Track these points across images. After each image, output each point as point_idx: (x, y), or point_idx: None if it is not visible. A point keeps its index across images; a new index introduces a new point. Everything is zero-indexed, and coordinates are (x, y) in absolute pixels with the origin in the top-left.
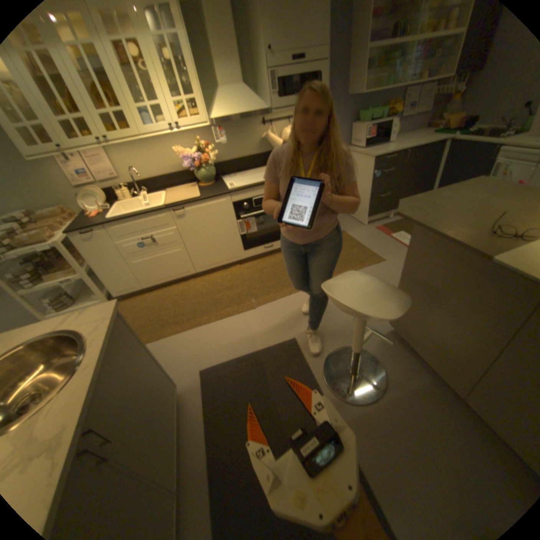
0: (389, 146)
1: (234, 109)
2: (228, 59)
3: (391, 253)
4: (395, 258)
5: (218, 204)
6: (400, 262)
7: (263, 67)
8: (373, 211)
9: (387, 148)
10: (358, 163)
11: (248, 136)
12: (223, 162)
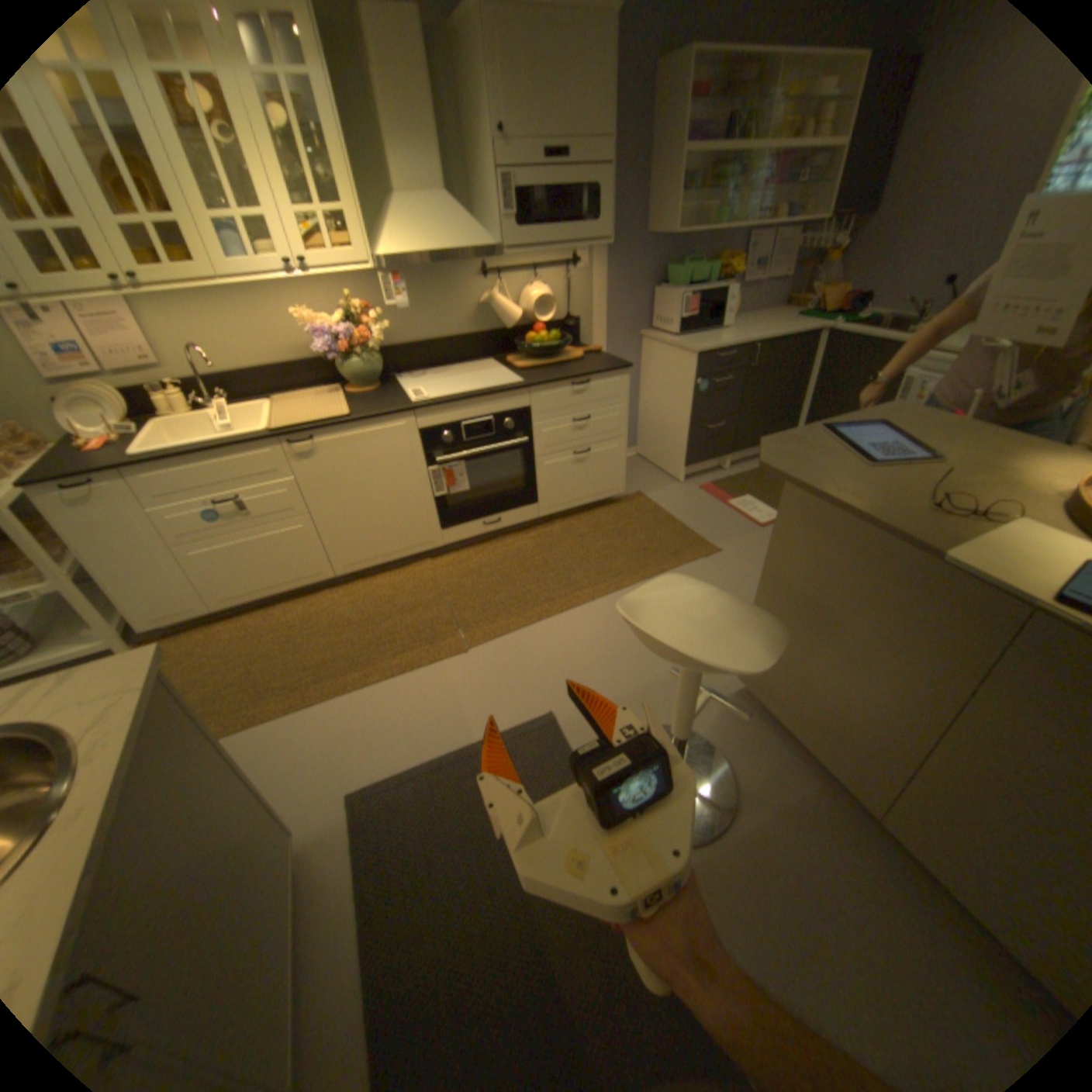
0: (722, 335)
1: (426, 241)
2: (415, 140)
3: (730, 536)
4: (739, 547)
5: (388, 431)
6: (748, 554)
7: (487, 164)
8: (694, 455)
9: (719, 339)
10: (665, 362)
11: (452, 297)
12: (398, 346)
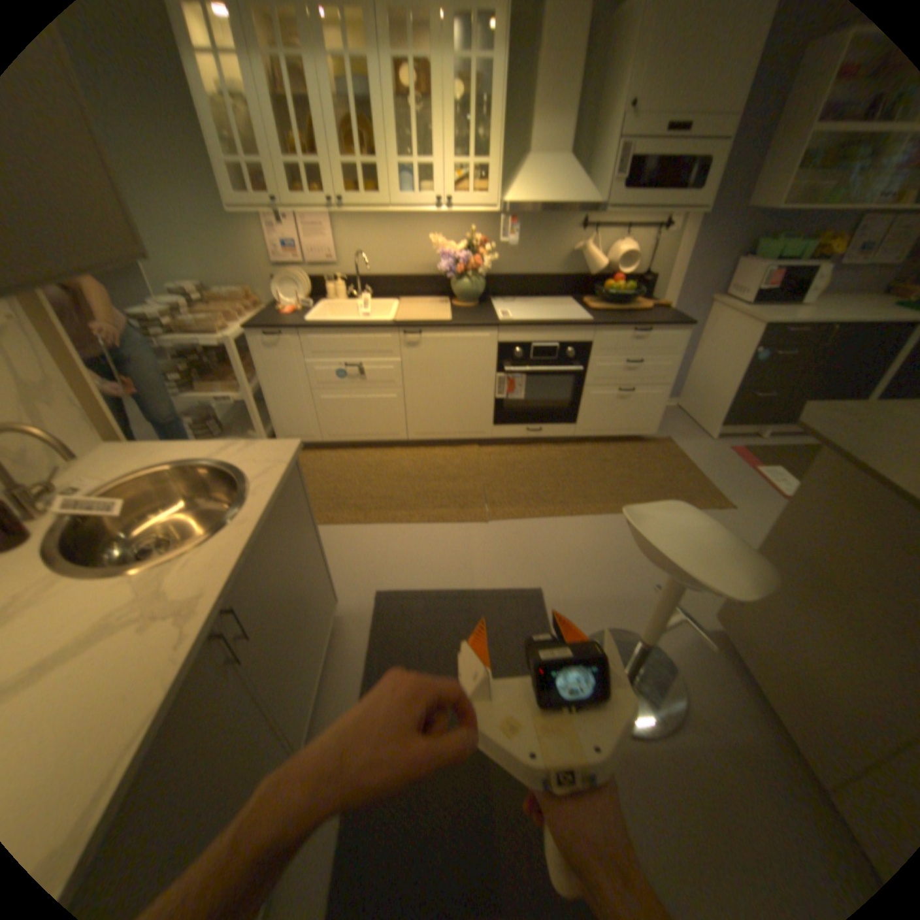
0: (799, 310)
1: (545, 192)
2: (560, 109)
3: (750, 498)
4: (756, 510)
5: (474, 337)
6: (763, 518)
7: (614, 132)
8: (735, 416)
9: (795, 313)
10: (731, 326)
11: (553, 241)
12: (499, 274)
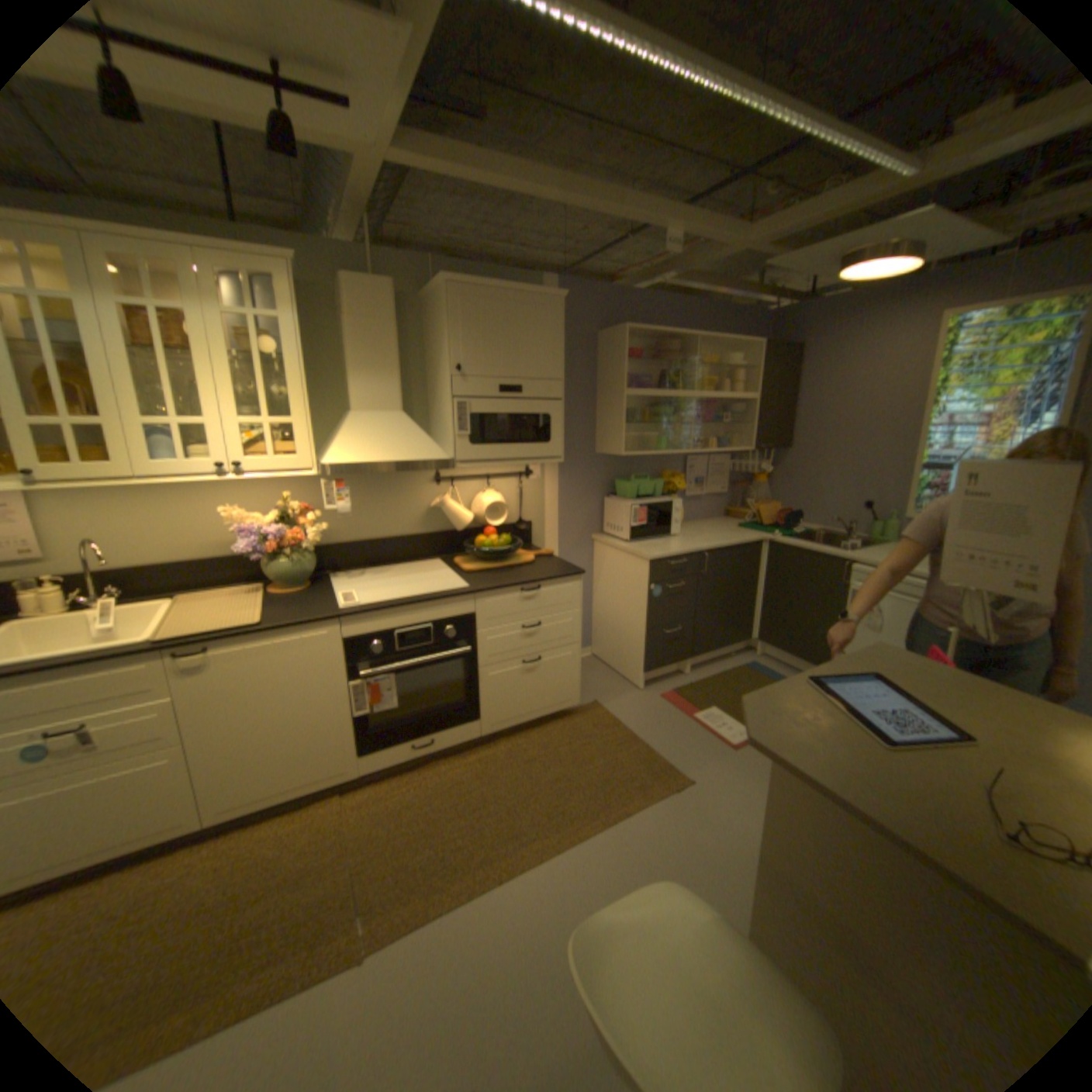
0: (670, 543)
1: (377, 452)
2: (379, 371)
3: (702, 762)
4: (713, 778)
5: (305, 640)
6: (725, 787)
7: (445, 393)
8: (653, 660)
9: (669, 547)
10: (618, 566)
11: (403, 500)
12: (339, 544)
